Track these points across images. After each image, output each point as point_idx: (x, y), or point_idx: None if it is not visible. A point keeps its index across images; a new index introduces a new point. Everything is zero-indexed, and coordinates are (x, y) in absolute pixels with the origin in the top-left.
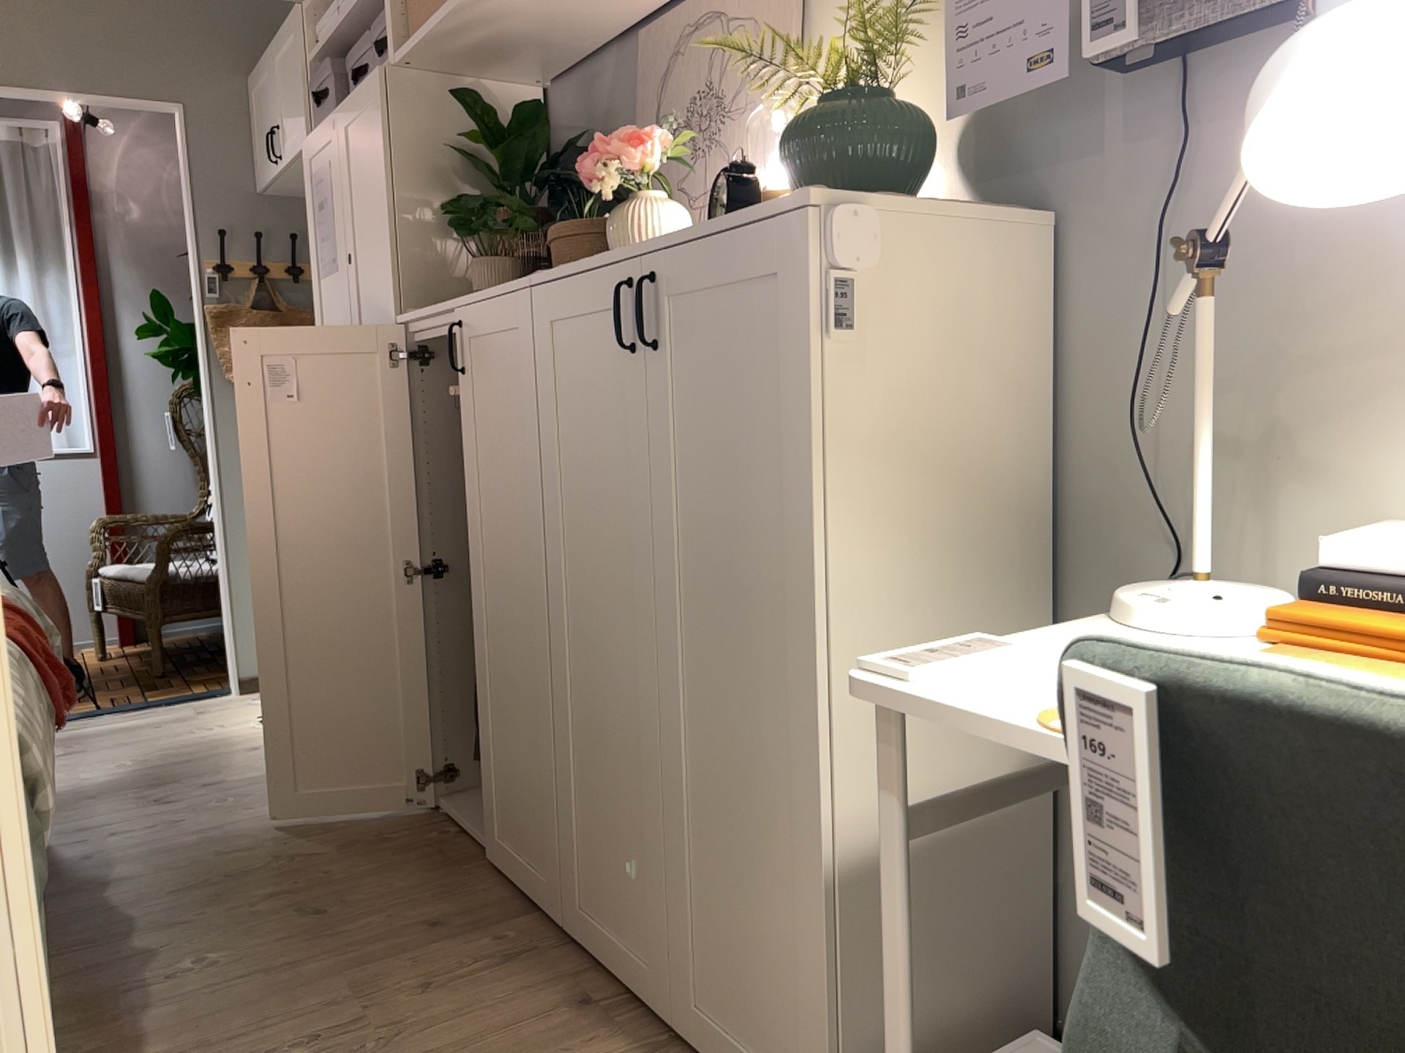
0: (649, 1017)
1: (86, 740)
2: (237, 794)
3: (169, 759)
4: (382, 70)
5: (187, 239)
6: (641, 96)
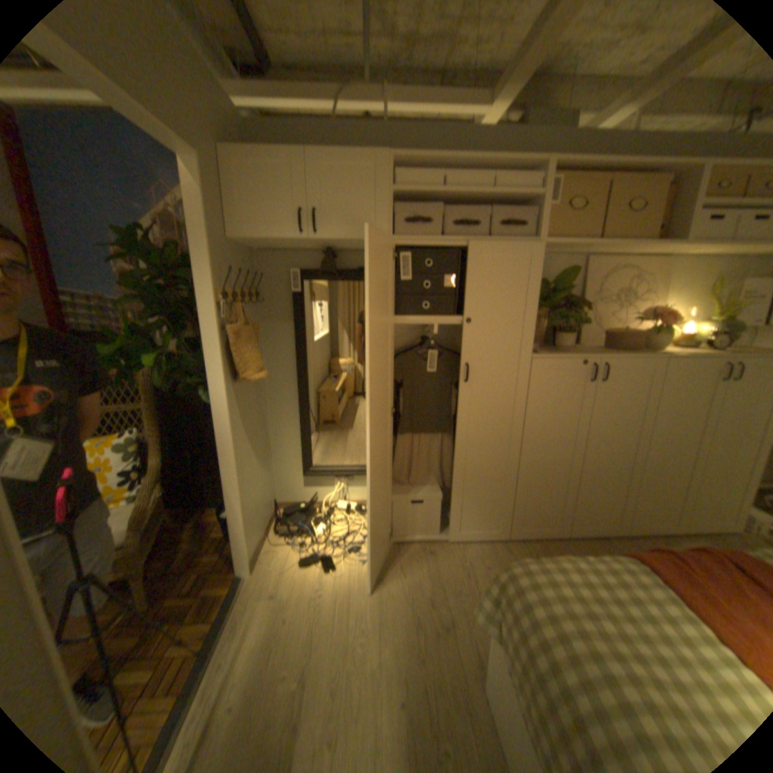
0: (672, 536)
1: (273, 667)
2: (454, 595)
3: (367, 619)
4: (542, 244)
5: (195, 269)
6: (589, 278)
